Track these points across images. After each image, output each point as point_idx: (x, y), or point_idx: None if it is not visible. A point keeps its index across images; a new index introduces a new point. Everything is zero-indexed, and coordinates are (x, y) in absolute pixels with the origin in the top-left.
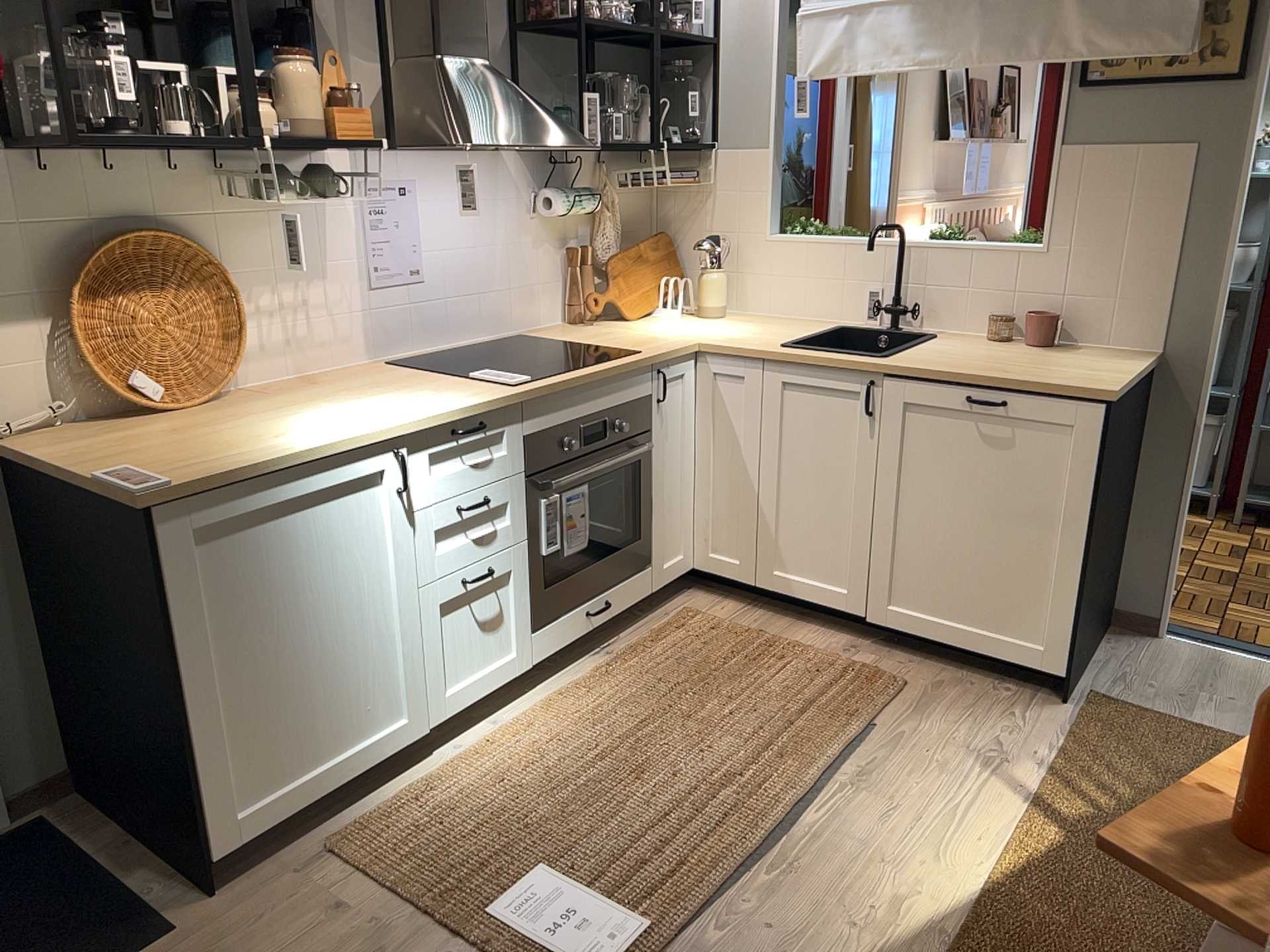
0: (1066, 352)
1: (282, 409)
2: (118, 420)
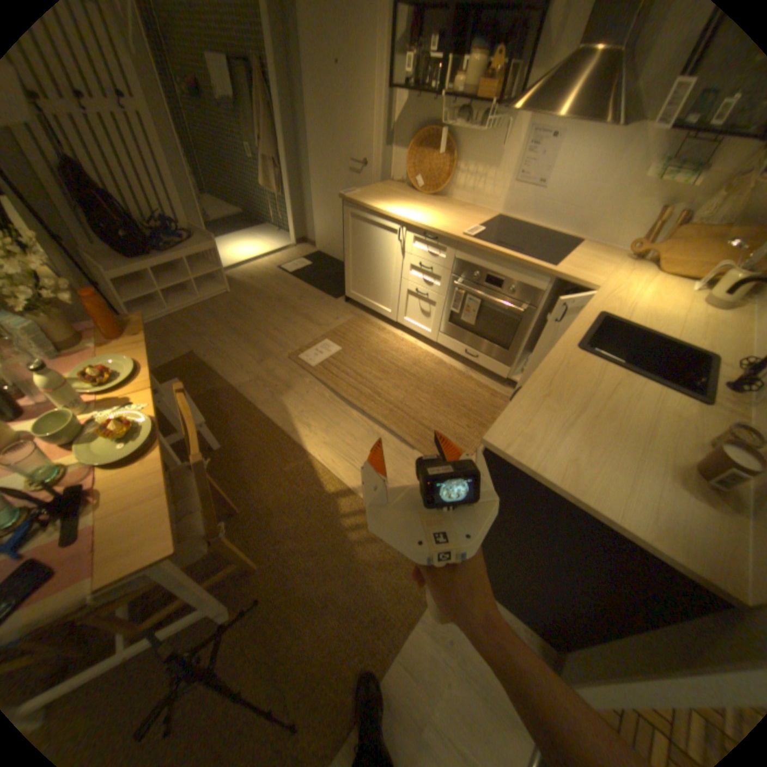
0: (685, 489)
1: (424, 204)
2: (411, 189)
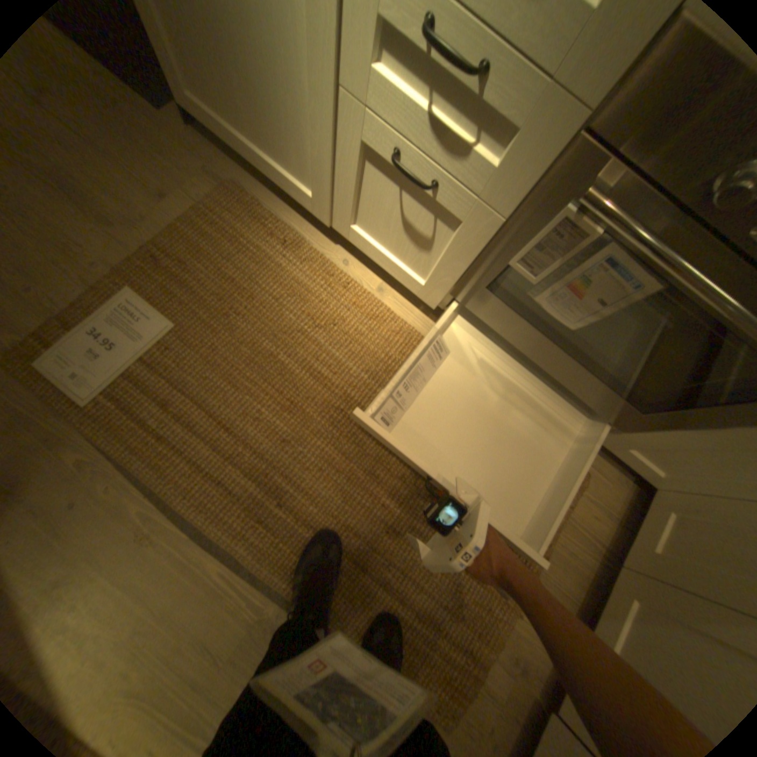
0: None
1: None
2: None
